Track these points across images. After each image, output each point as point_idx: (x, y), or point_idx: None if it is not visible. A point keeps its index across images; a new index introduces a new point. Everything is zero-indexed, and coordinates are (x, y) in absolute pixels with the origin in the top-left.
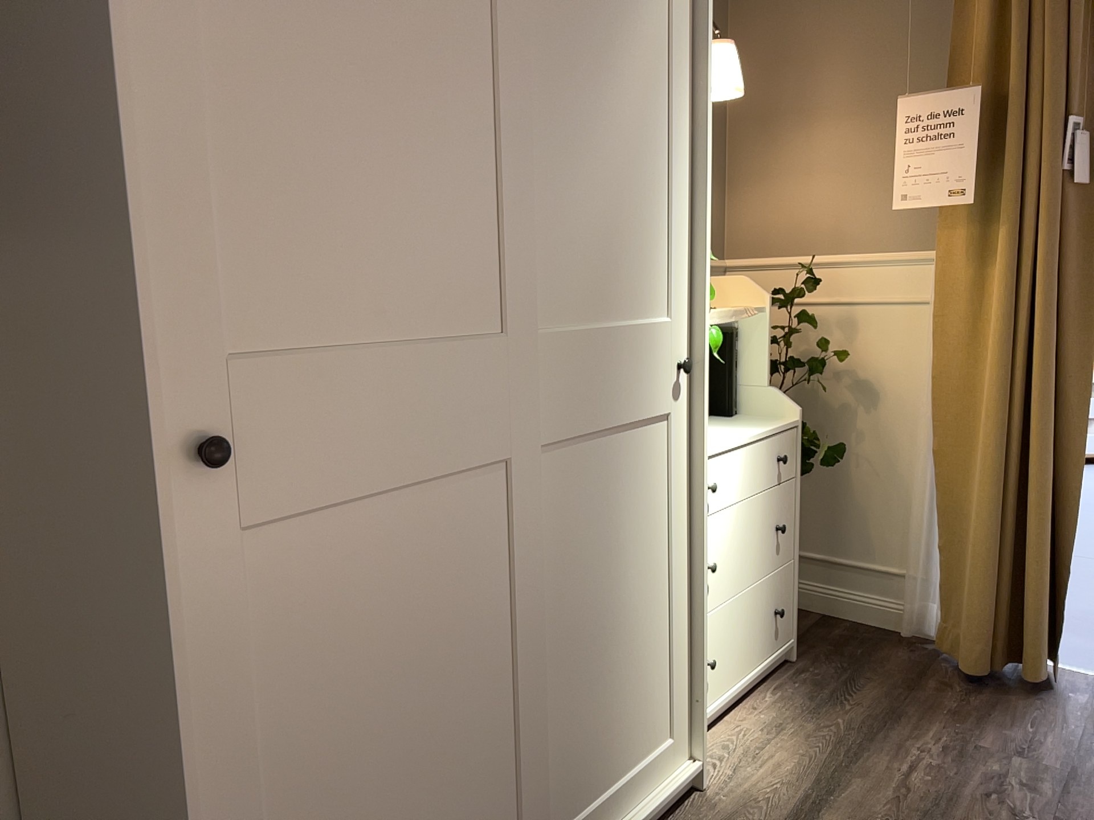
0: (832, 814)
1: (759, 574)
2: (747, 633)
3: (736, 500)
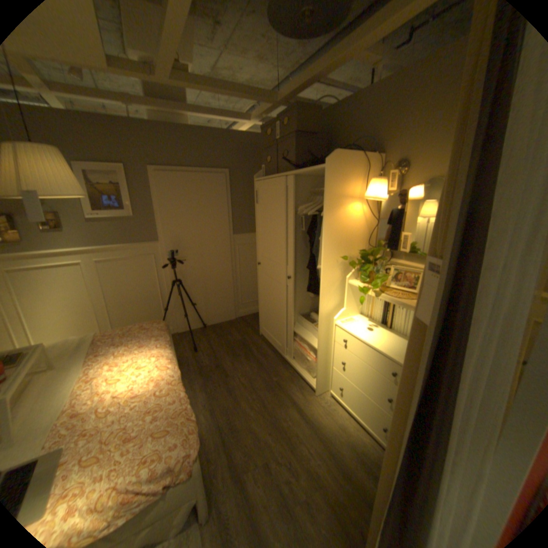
0: (292, 415)
1: (378, 405)
2: (366, 414)
3: (363, 362)
